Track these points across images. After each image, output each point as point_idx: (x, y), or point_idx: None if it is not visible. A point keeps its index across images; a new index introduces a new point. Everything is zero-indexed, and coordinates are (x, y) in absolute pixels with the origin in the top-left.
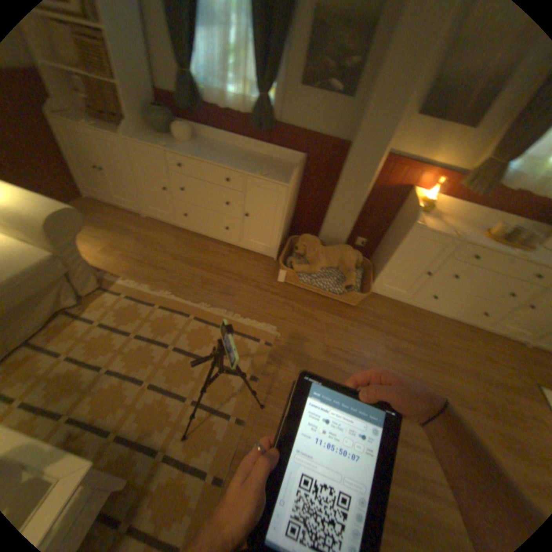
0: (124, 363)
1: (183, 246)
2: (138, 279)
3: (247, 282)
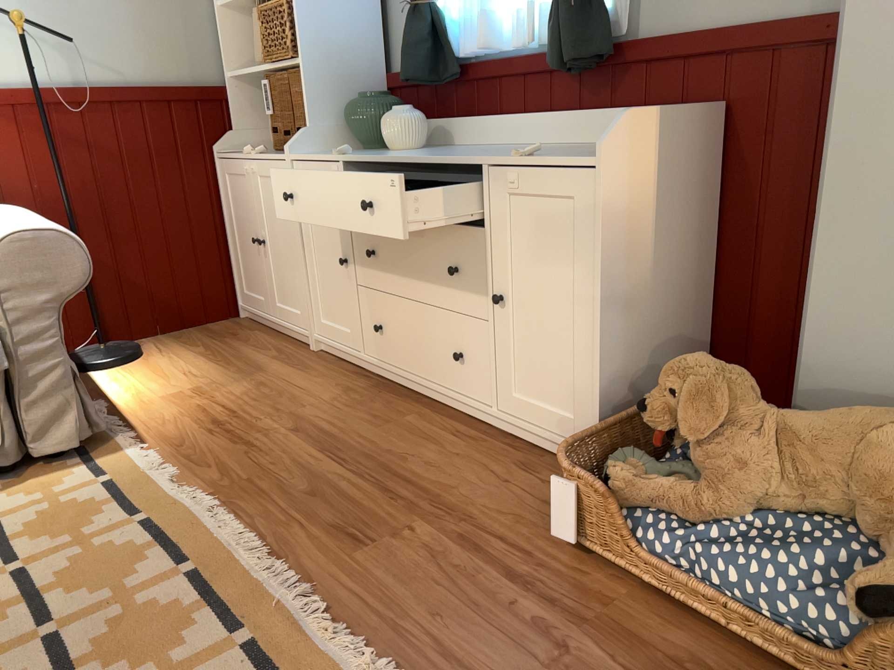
0: None
1: (343, 406)
2: (173, 453)
3: (444, 519)
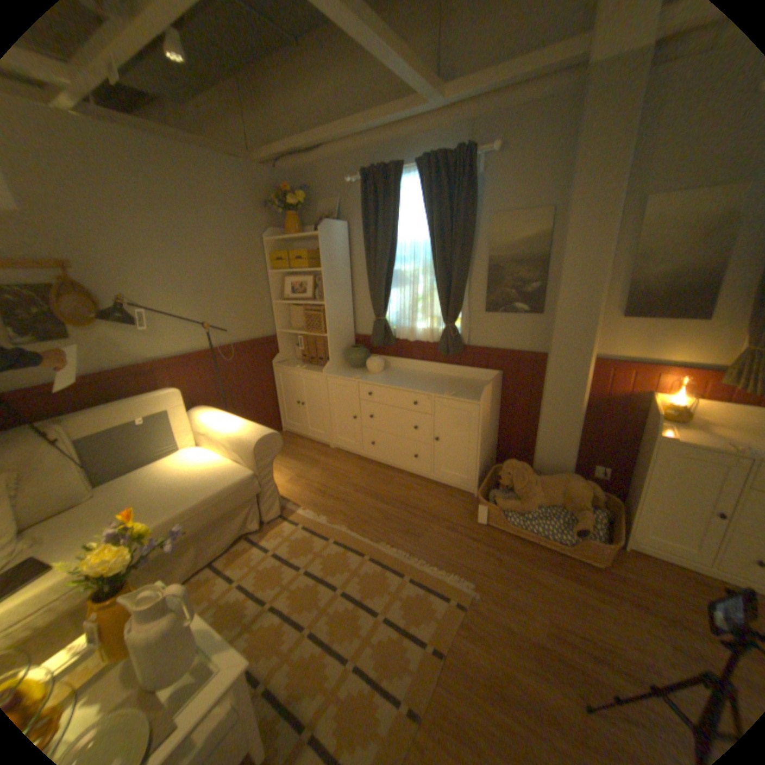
0: (288, 602)
1: (366, 477)
2: (316, 510)
3: (437, 522)
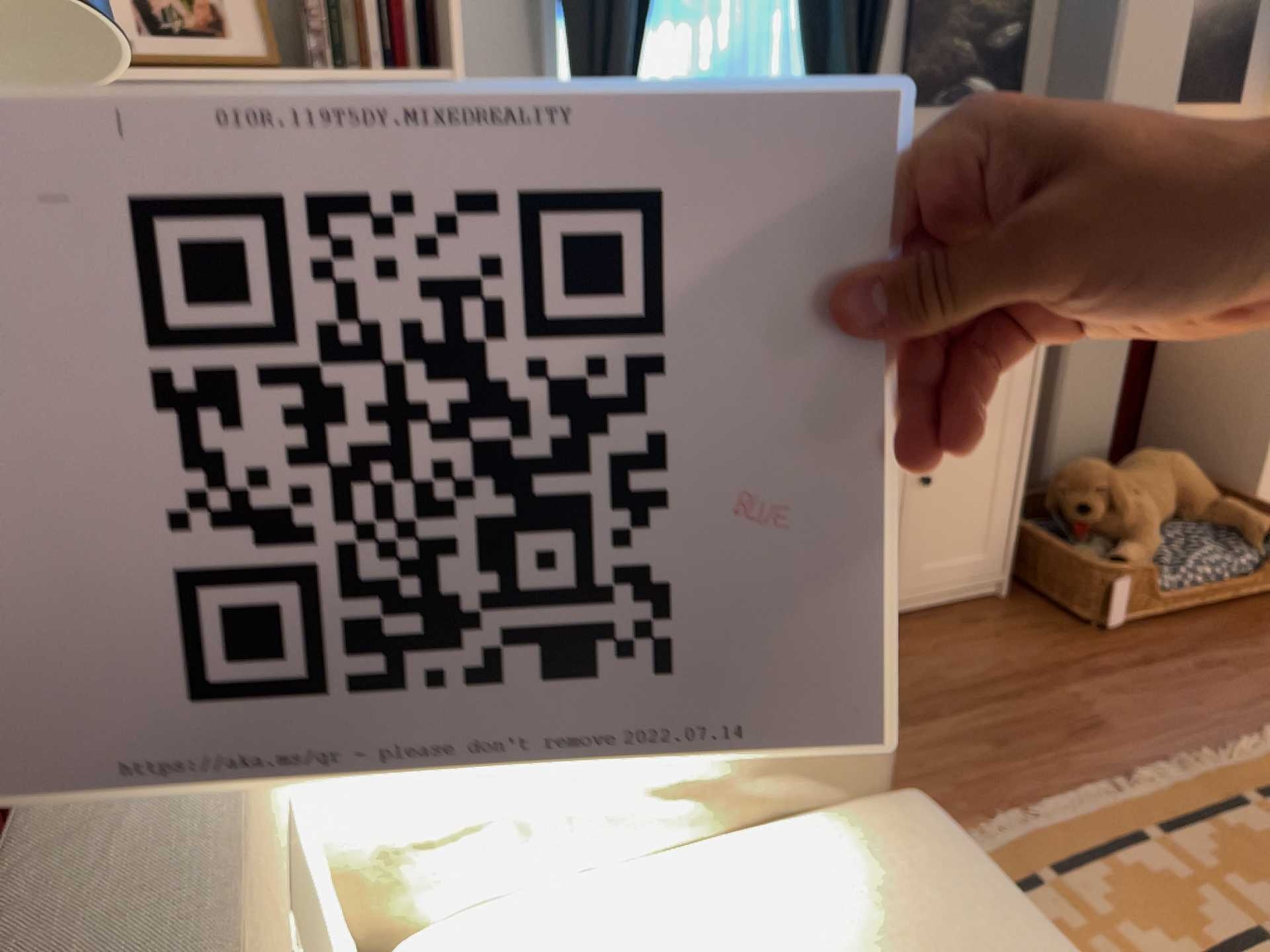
0: None
1: None
2: None
3: (1061, 677)
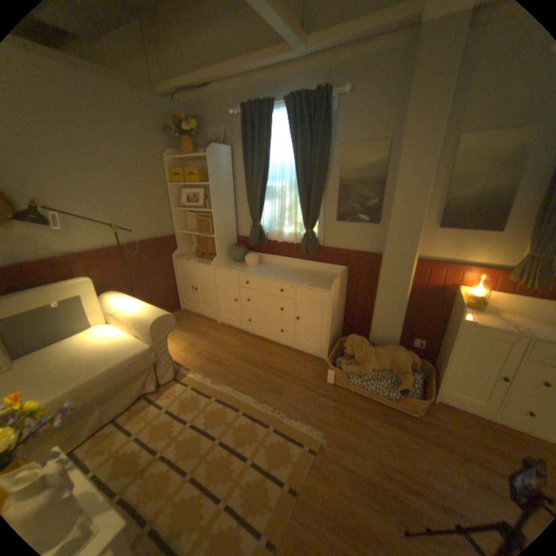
0: (175, 451)
1: (244, 346)
2: (203, 373)
3: (297, 382)
